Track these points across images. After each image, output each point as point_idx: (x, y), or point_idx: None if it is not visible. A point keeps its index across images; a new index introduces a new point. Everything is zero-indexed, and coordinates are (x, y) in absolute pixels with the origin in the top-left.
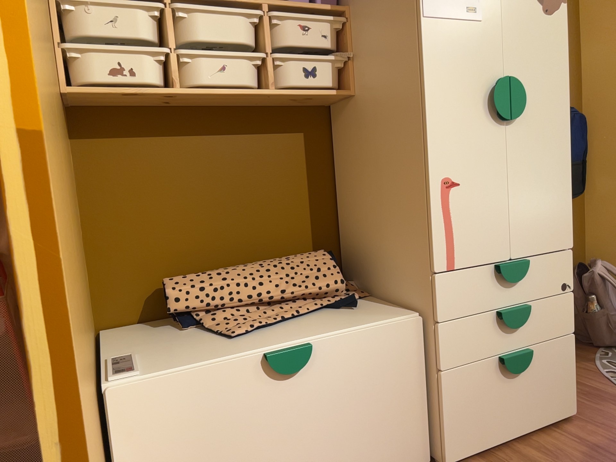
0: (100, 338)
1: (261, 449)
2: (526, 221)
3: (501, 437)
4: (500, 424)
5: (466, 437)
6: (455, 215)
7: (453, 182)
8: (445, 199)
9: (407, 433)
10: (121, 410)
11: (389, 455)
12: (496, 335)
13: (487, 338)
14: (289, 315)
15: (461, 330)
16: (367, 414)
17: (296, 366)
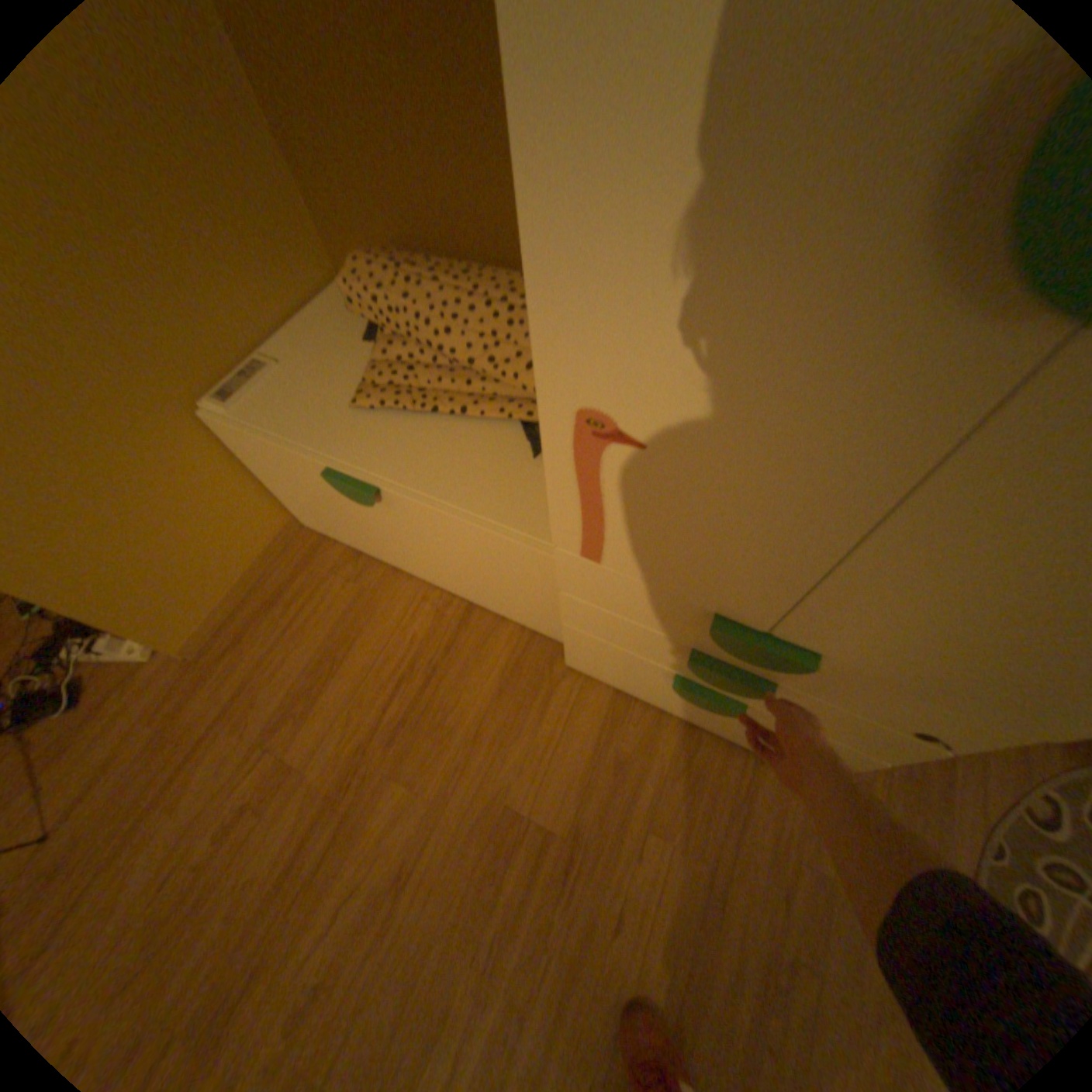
0: (315, 298)
1: (365, 526)
2: (881, 620)
3: (652, 702)
4: (655, 698)
5: (596, 671)
6: (613, 495)
7: (620, 427)
8: (584, 453)
9: (533, 614)
10: (220, 432)
11: (511, 610)
12: (678, 659)
13: (656, 650)
14: (453, 405)
15: (601, 616)
16: (477, 575)
17: (360, 499)
